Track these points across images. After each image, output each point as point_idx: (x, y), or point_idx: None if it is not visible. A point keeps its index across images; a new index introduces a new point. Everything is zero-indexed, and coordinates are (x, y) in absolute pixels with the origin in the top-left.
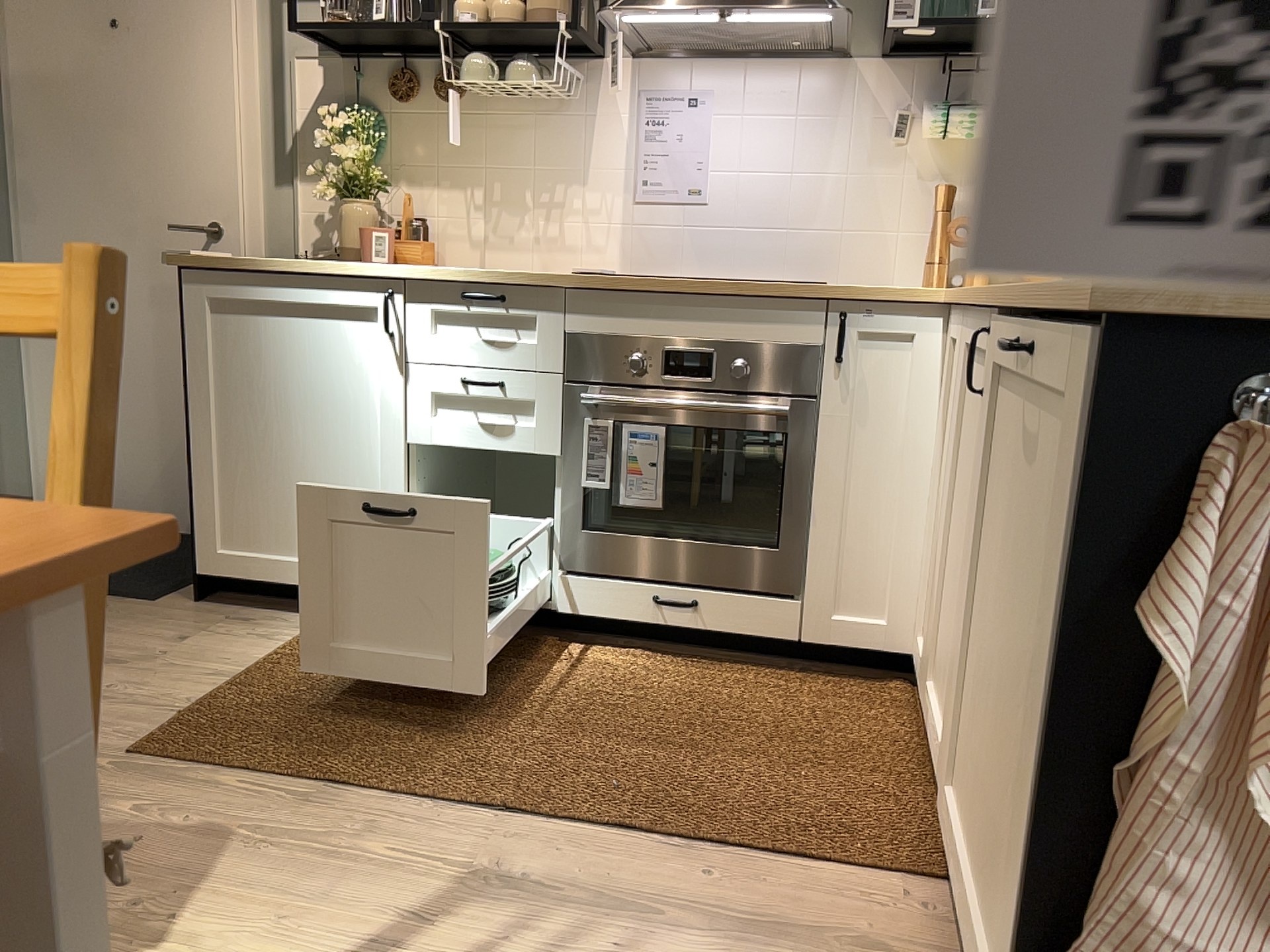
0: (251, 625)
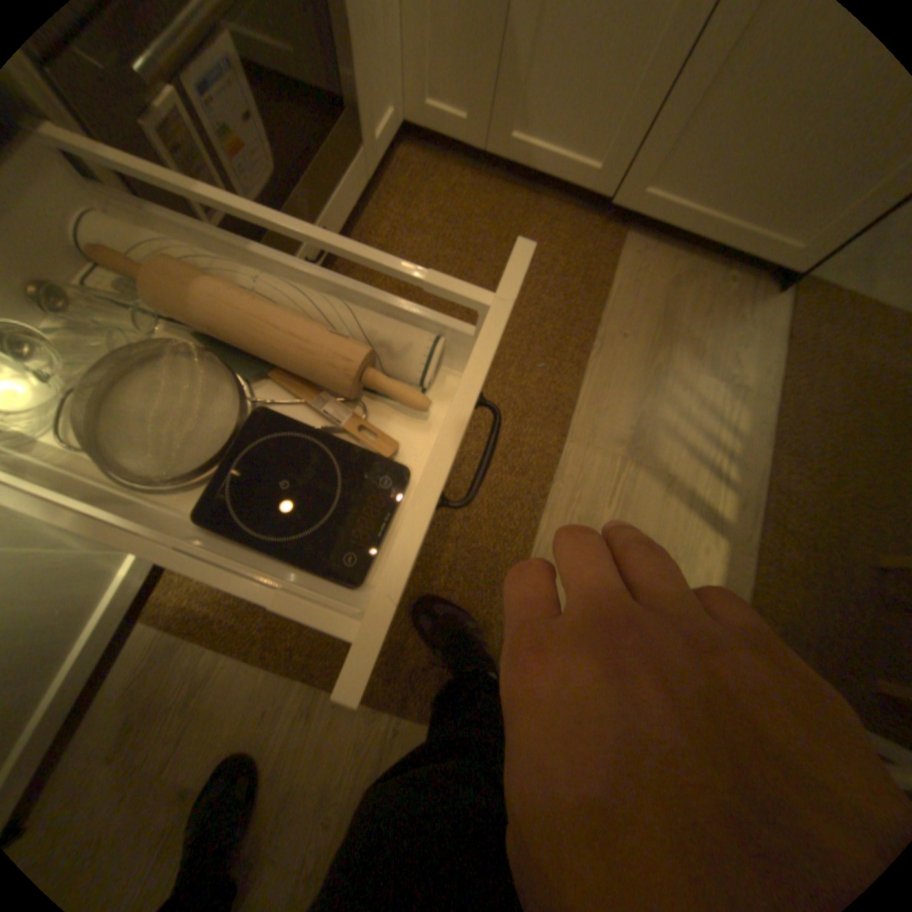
0: (163, 719)
